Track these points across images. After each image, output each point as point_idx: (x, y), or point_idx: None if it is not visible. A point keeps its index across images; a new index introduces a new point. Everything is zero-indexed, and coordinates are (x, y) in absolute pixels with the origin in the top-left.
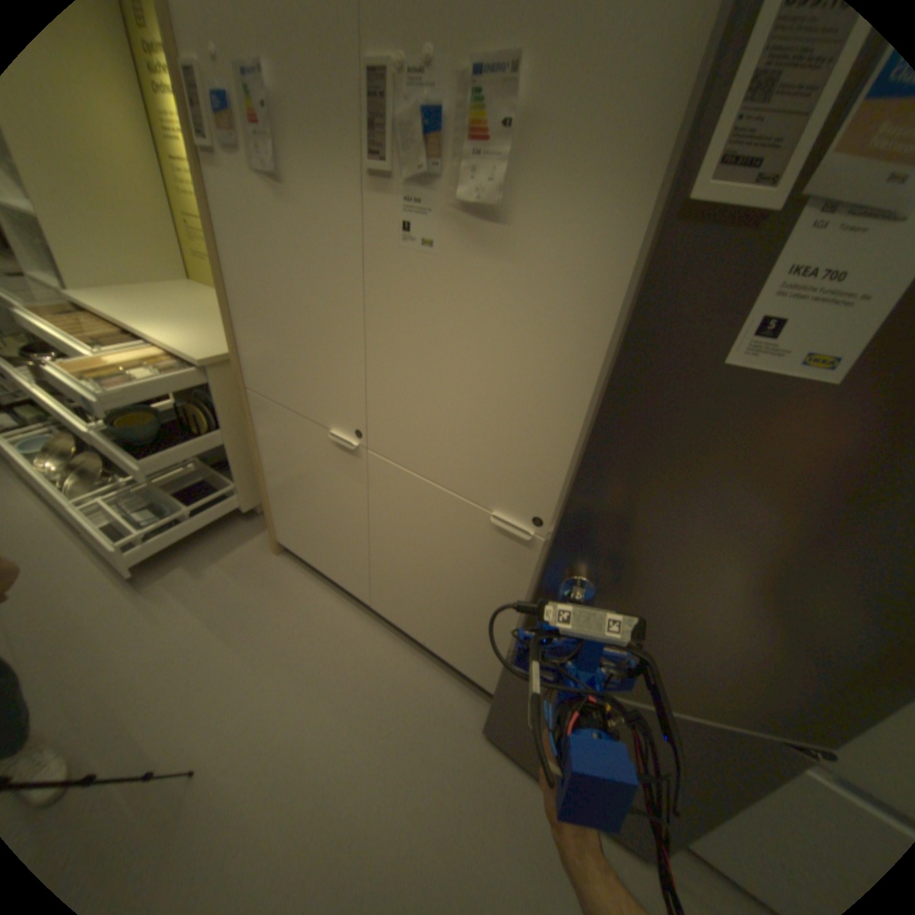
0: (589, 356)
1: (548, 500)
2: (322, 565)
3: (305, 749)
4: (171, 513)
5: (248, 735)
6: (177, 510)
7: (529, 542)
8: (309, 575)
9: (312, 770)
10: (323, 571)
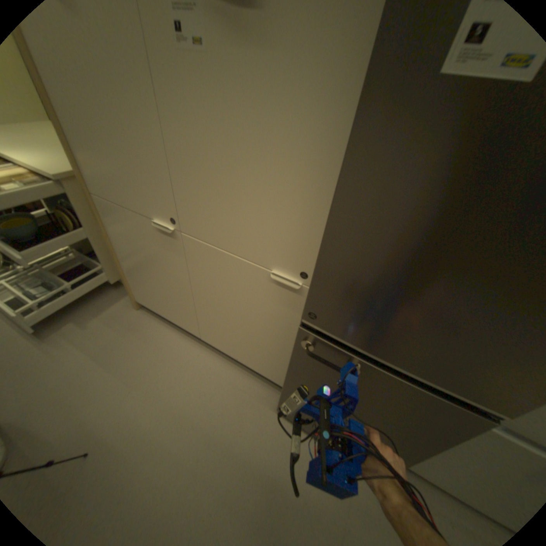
0: (337, 135)
1: (310, 259)
2: (167, 314)
3: (162, 431)
4: (59, 288)
5: (123, 426)
6: (62, 286)
7: (298, 290)
8: (159, 322)
9: (168, 444)
10: (168, 318)
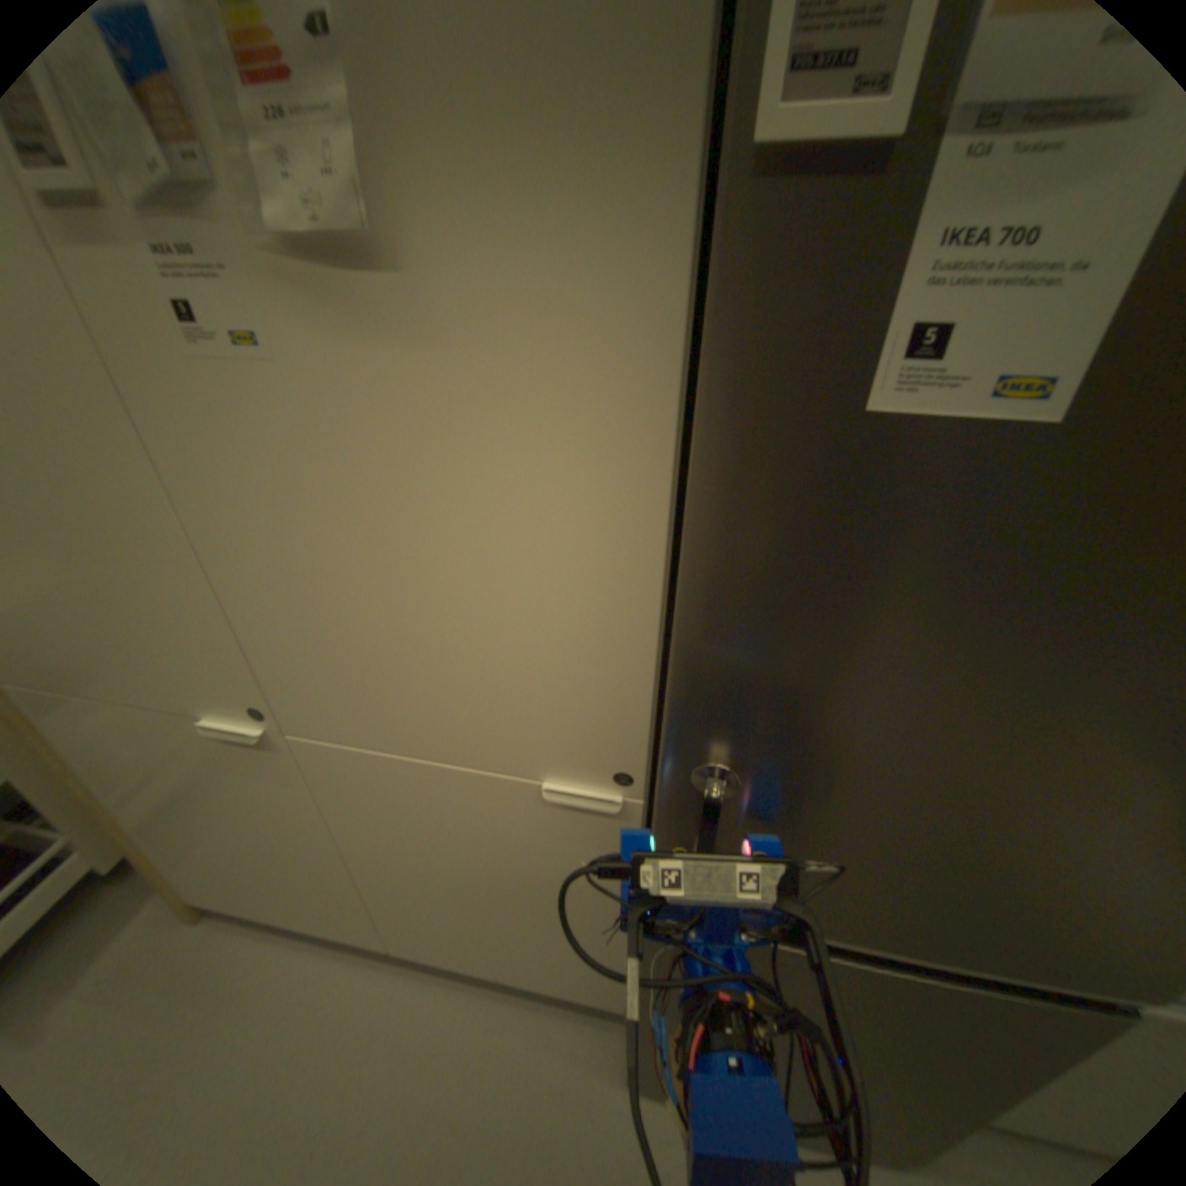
0: (638, 498)
1: (630, 745)
2: (281, 918)
3: None
4: None
5: None
6: None
7: (617, 811)
8: (263, 938)
9: None
10: (286, 926)
